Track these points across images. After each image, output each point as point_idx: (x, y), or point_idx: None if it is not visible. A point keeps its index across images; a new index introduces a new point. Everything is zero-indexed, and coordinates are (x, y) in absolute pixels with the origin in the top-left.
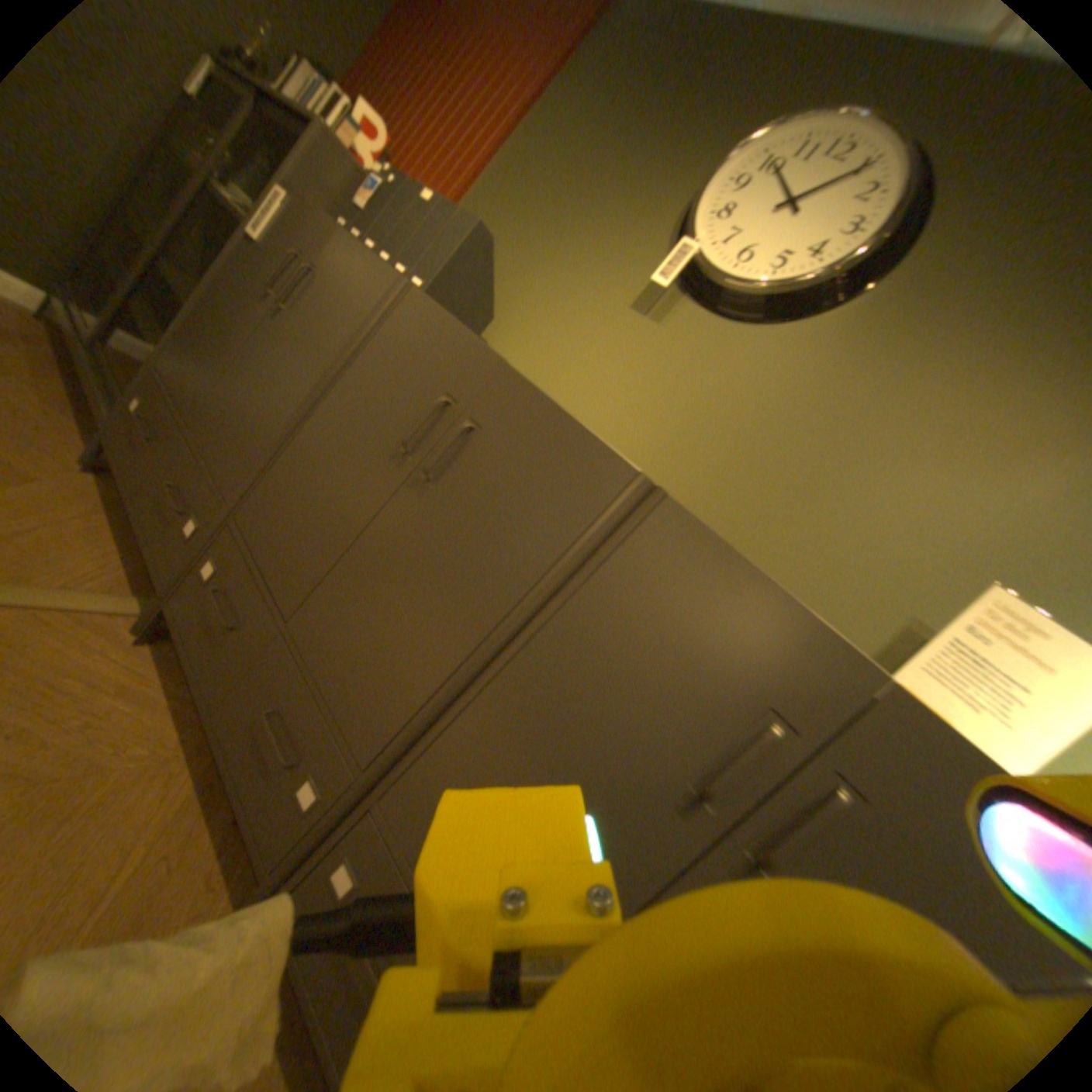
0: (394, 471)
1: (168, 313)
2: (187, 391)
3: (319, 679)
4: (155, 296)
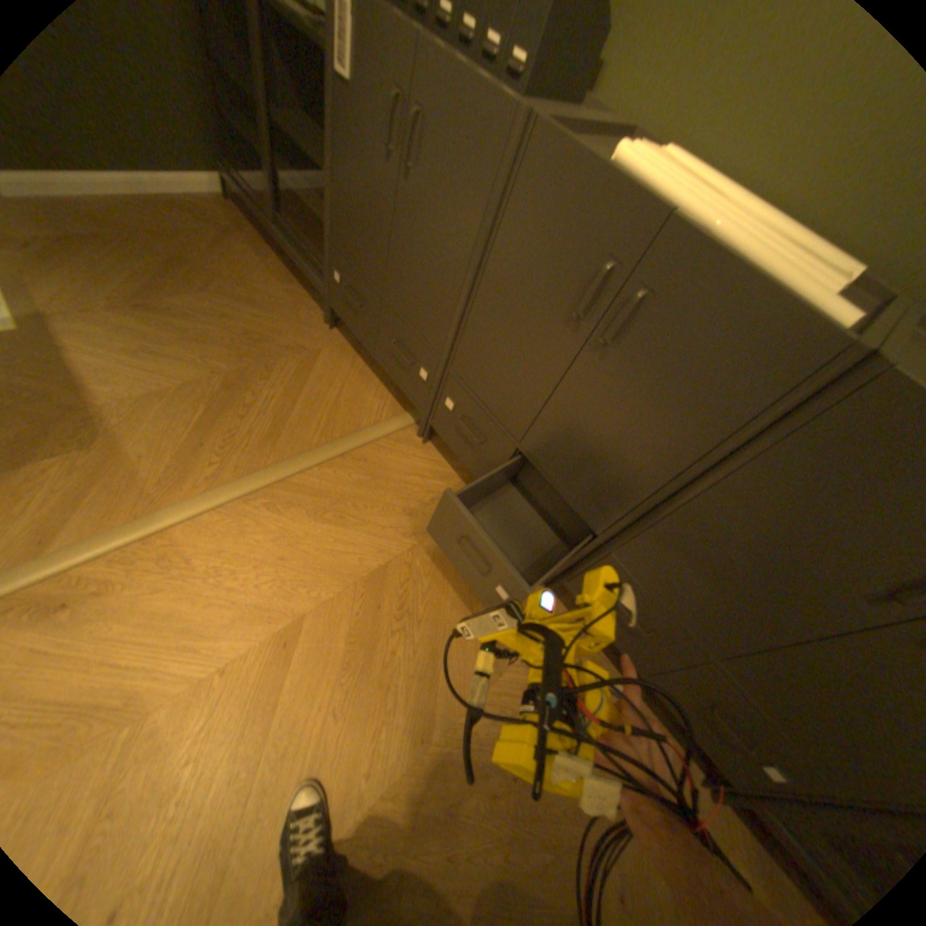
0: (570, 334)
1: (295, 156)
2: (366, 262)
3: (553, 479)
4: (276, 139)
